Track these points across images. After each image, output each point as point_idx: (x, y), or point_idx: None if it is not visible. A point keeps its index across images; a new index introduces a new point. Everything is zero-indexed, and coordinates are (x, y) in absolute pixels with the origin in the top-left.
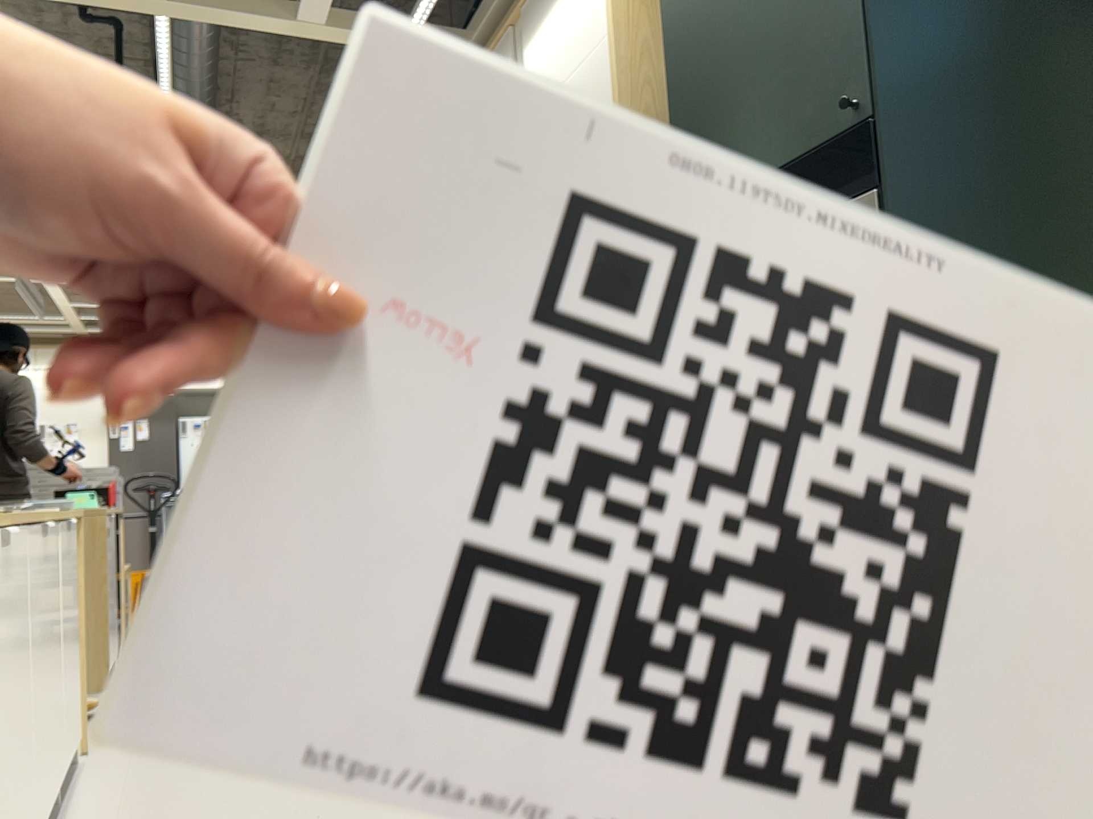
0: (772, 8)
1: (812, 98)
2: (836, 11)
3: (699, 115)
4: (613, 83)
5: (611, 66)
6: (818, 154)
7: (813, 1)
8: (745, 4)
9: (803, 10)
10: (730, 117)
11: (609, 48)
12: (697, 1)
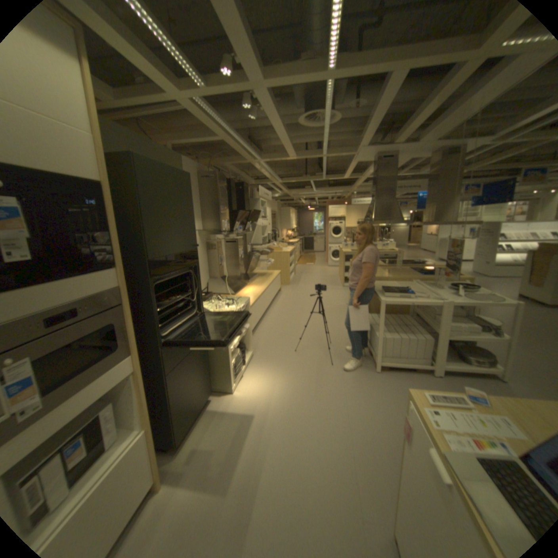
0: (176, 208)
1: (186, 238)
2: (189, 222)
3: (154, 222)
4: (92, 164)
5: (90, 152)
6: (184, 251)
7: (185, 215)
8: (169, 199)
9: (183, 216)
10: (165, 230)
11: (87, 140)
12: (152, 180)
